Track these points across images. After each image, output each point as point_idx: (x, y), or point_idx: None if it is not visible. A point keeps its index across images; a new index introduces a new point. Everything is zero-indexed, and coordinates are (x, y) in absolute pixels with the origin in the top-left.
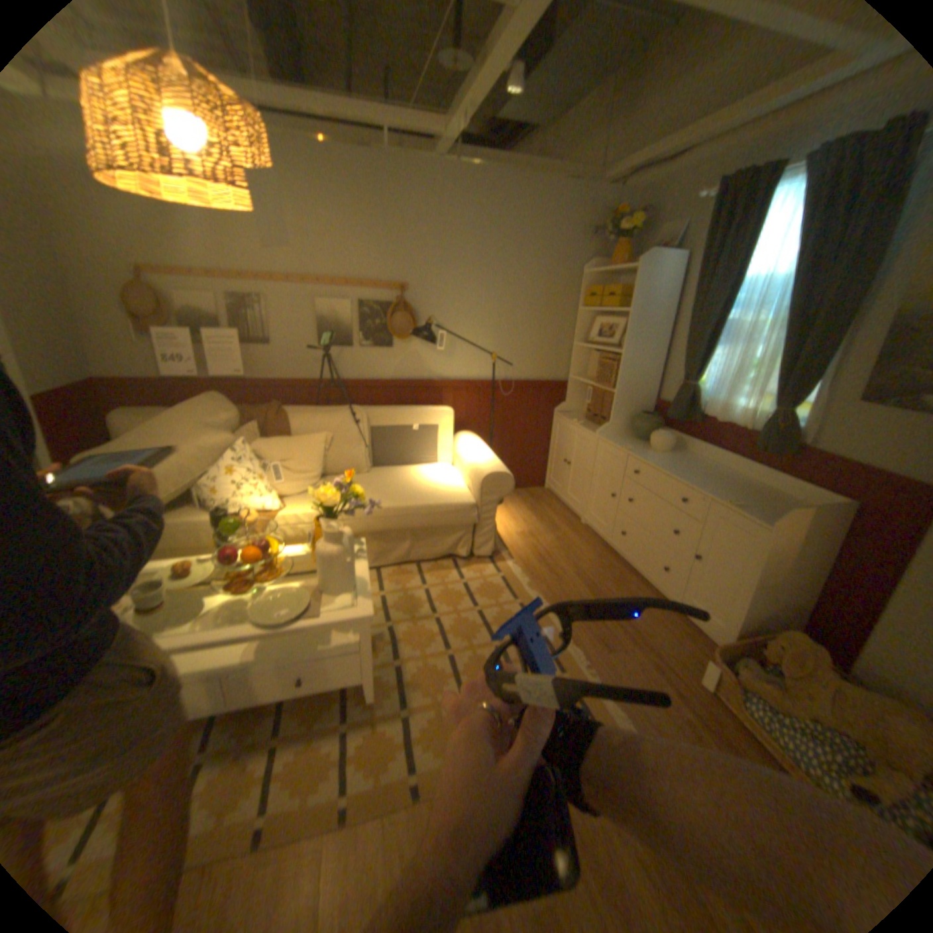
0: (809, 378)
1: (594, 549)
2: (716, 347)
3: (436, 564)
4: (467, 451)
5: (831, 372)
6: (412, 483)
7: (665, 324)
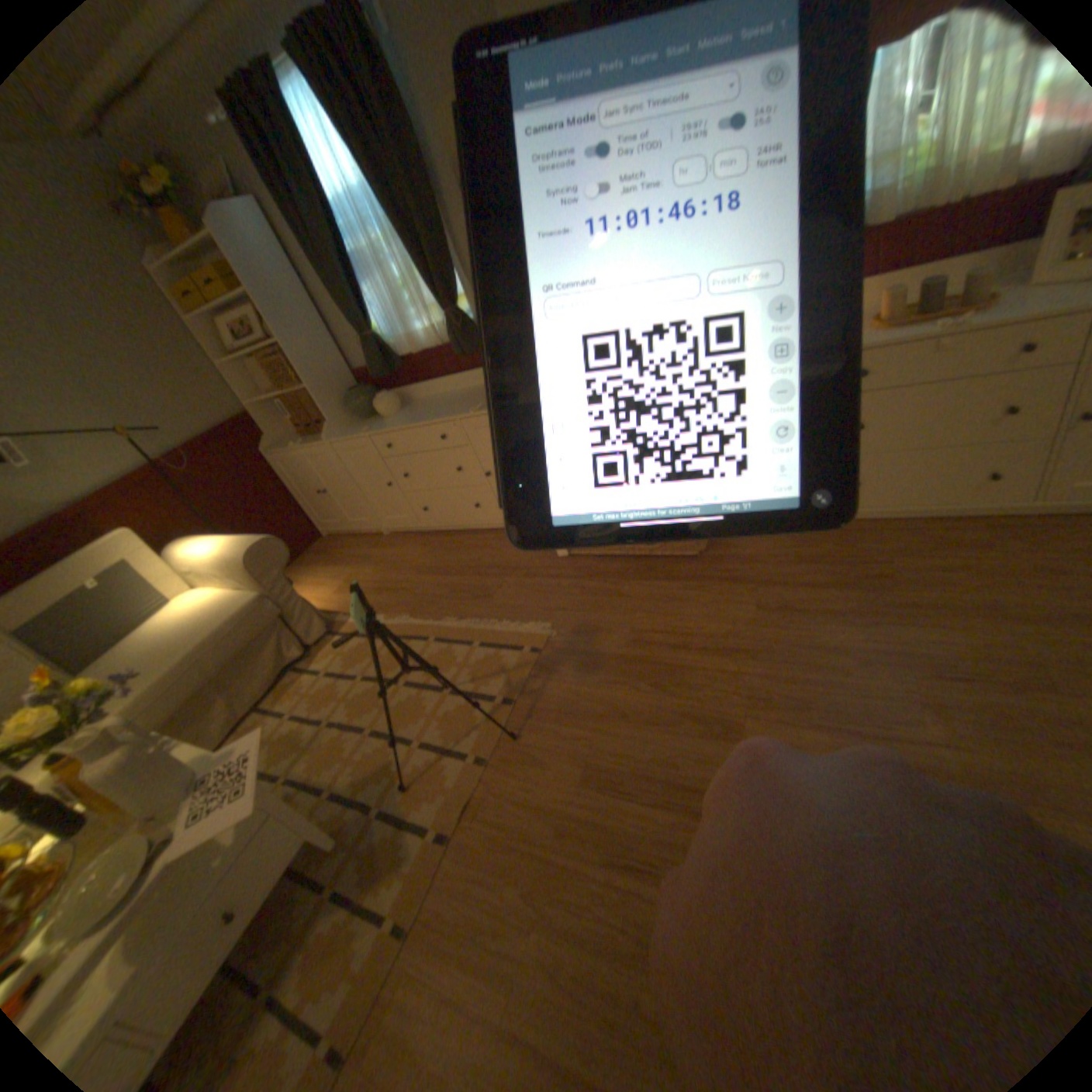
0: (444, 268)
1: (414, 542)
2: (357, 282)
3: (276, 687)
4: (194, 552)
5: (454, 255)
6: (156, 638)
7: (293, 285)
